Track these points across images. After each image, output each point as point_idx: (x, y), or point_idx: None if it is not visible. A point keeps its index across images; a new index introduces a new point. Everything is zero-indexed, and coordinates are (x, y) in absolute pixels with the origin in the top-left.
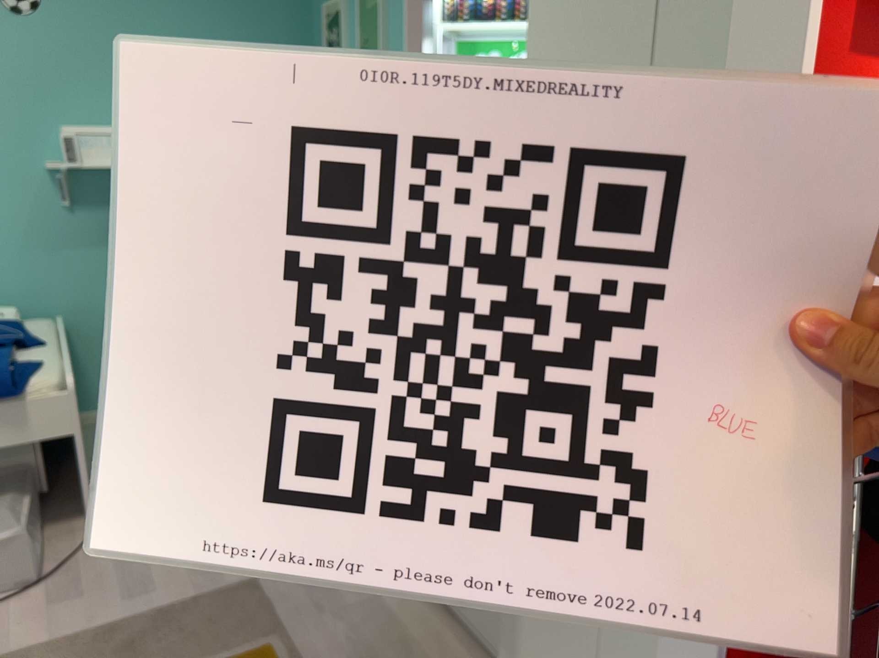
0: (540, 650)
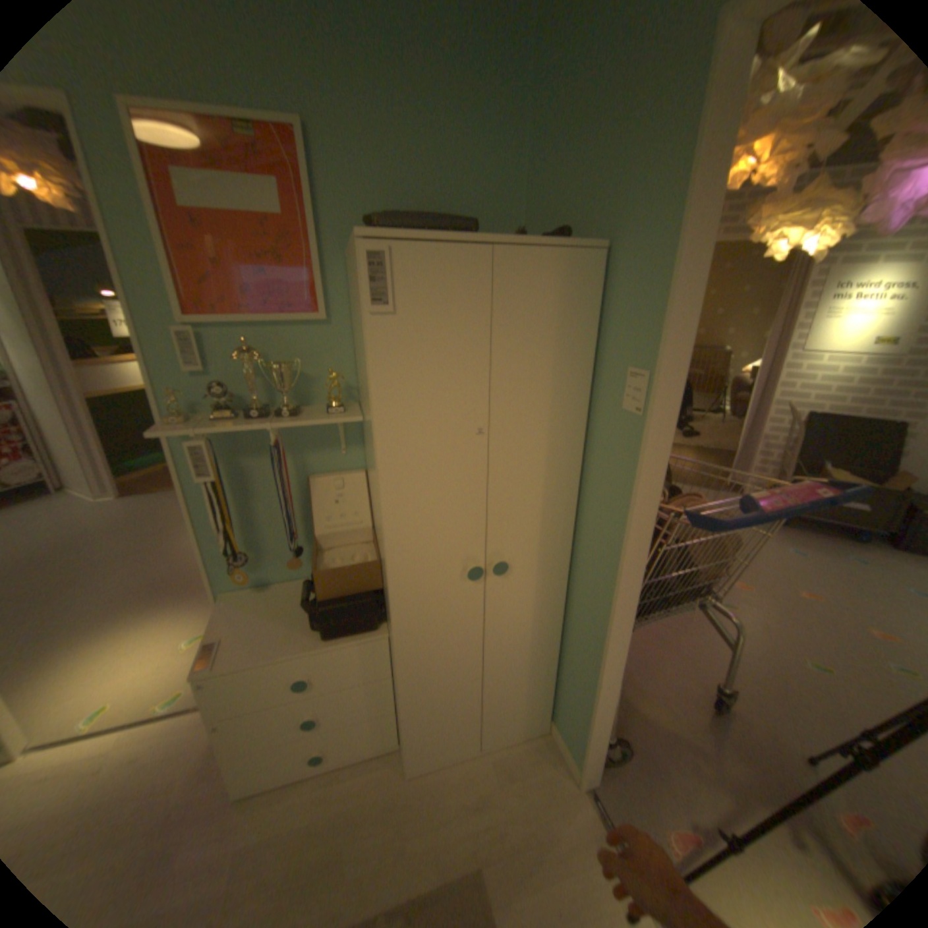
0: (438, 714)
